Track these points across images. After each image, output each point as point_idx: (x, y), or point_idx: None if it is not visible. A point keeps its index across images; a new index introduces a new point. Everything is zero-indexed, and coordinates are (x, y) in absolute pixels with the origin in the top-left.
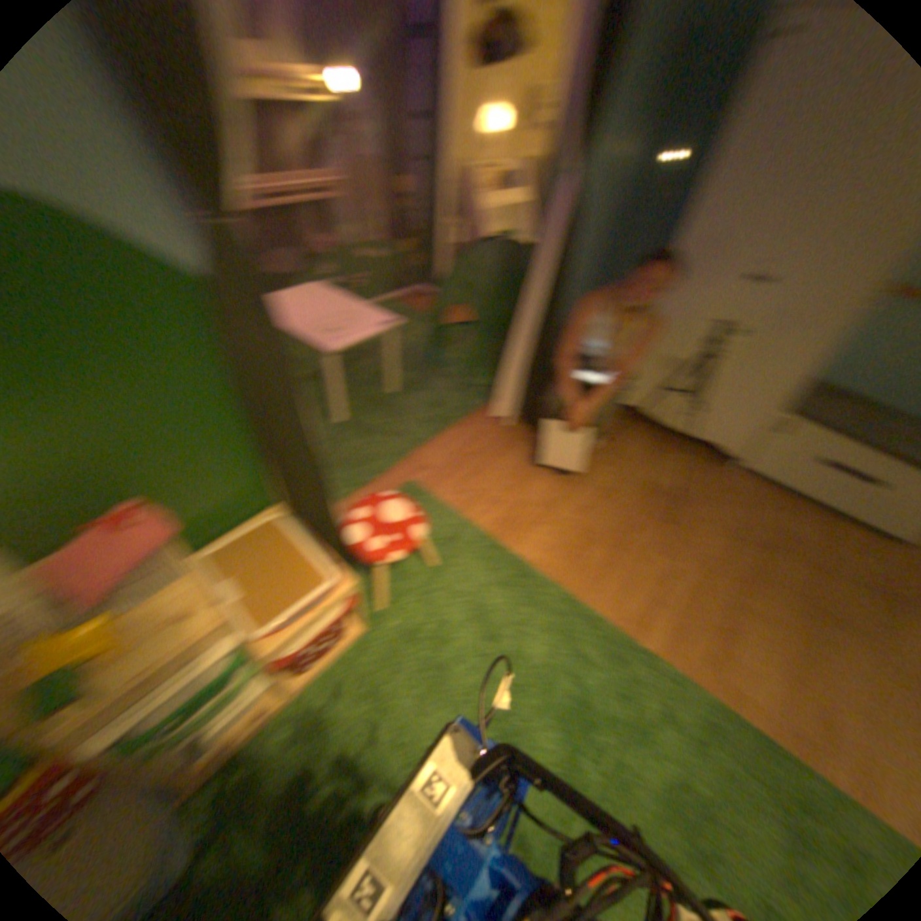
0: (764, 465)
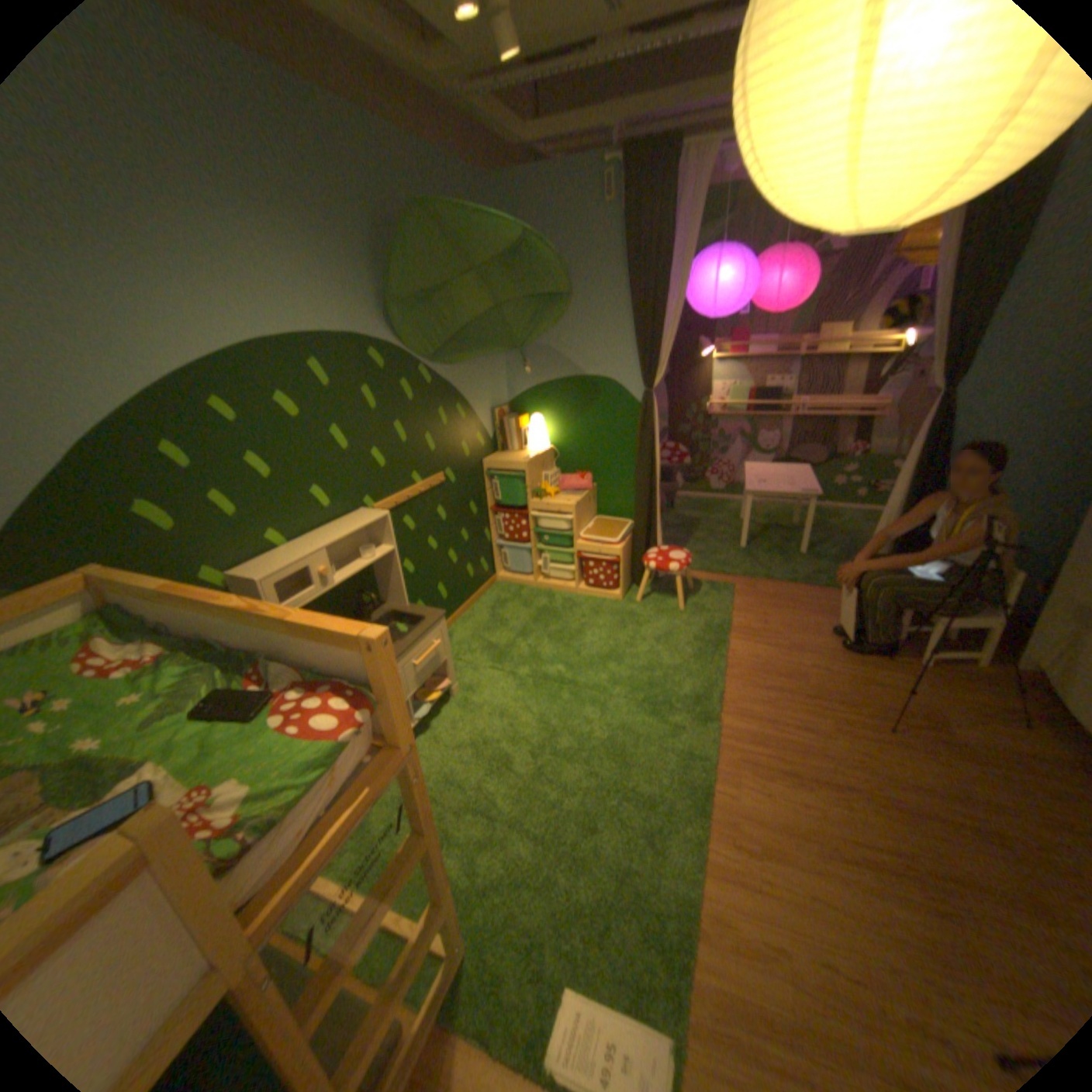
0: None
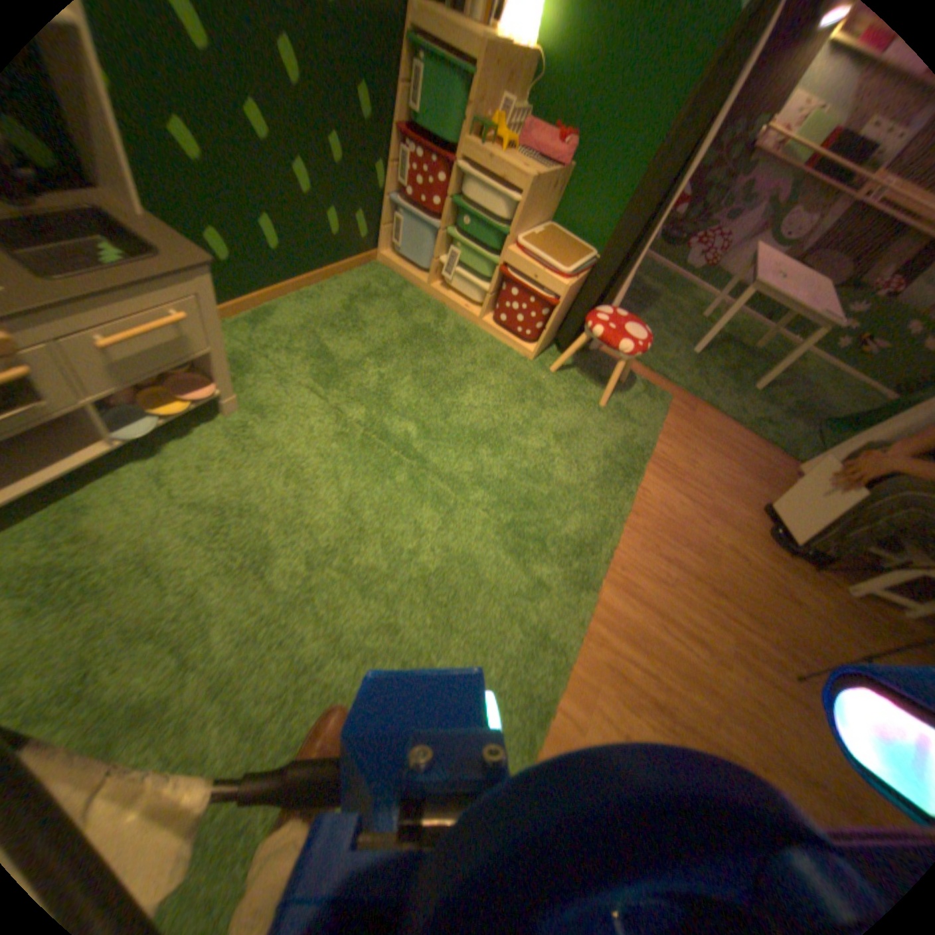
0: None
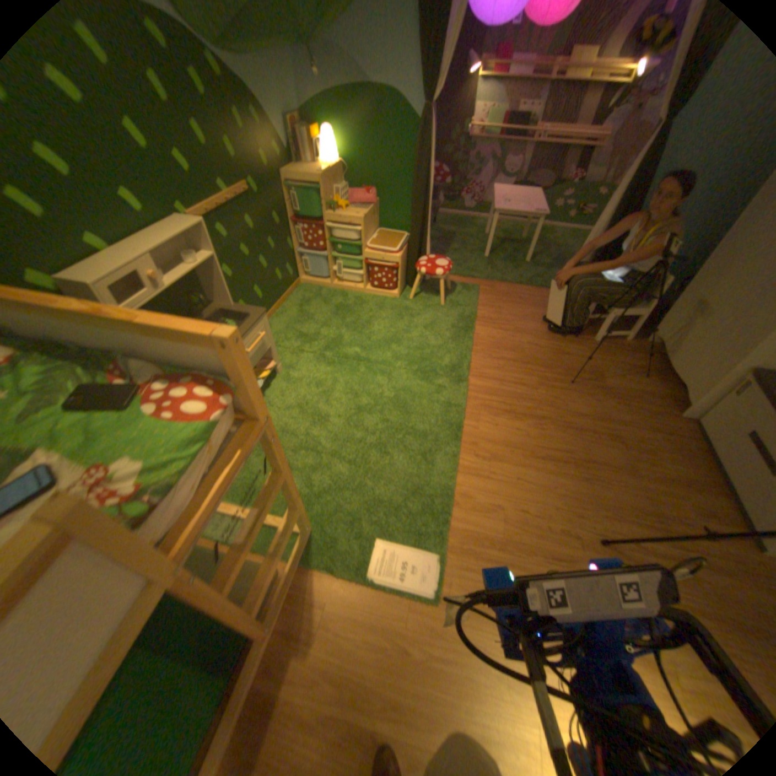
0: (709, 423)
